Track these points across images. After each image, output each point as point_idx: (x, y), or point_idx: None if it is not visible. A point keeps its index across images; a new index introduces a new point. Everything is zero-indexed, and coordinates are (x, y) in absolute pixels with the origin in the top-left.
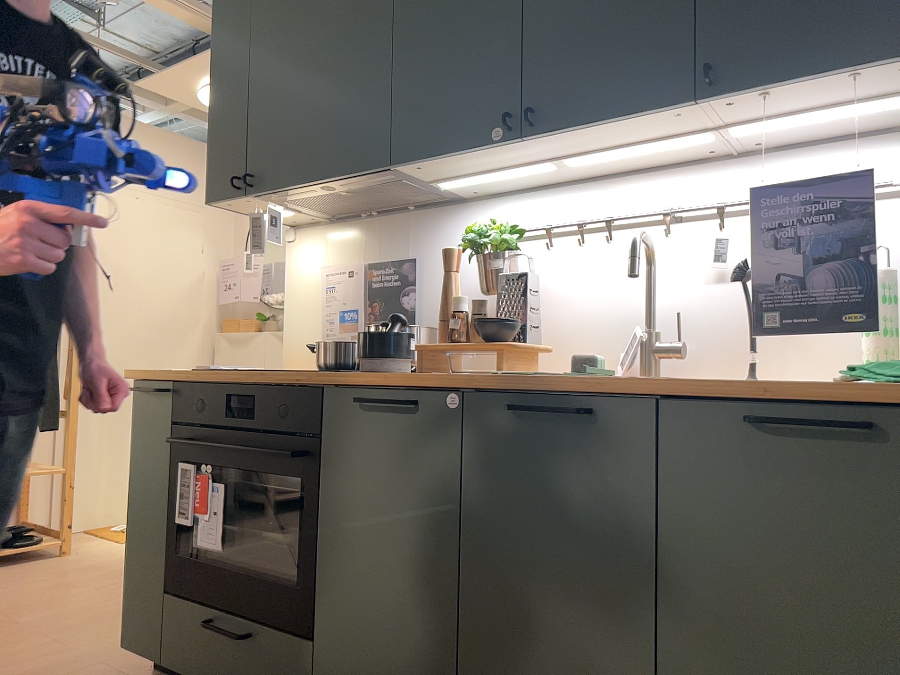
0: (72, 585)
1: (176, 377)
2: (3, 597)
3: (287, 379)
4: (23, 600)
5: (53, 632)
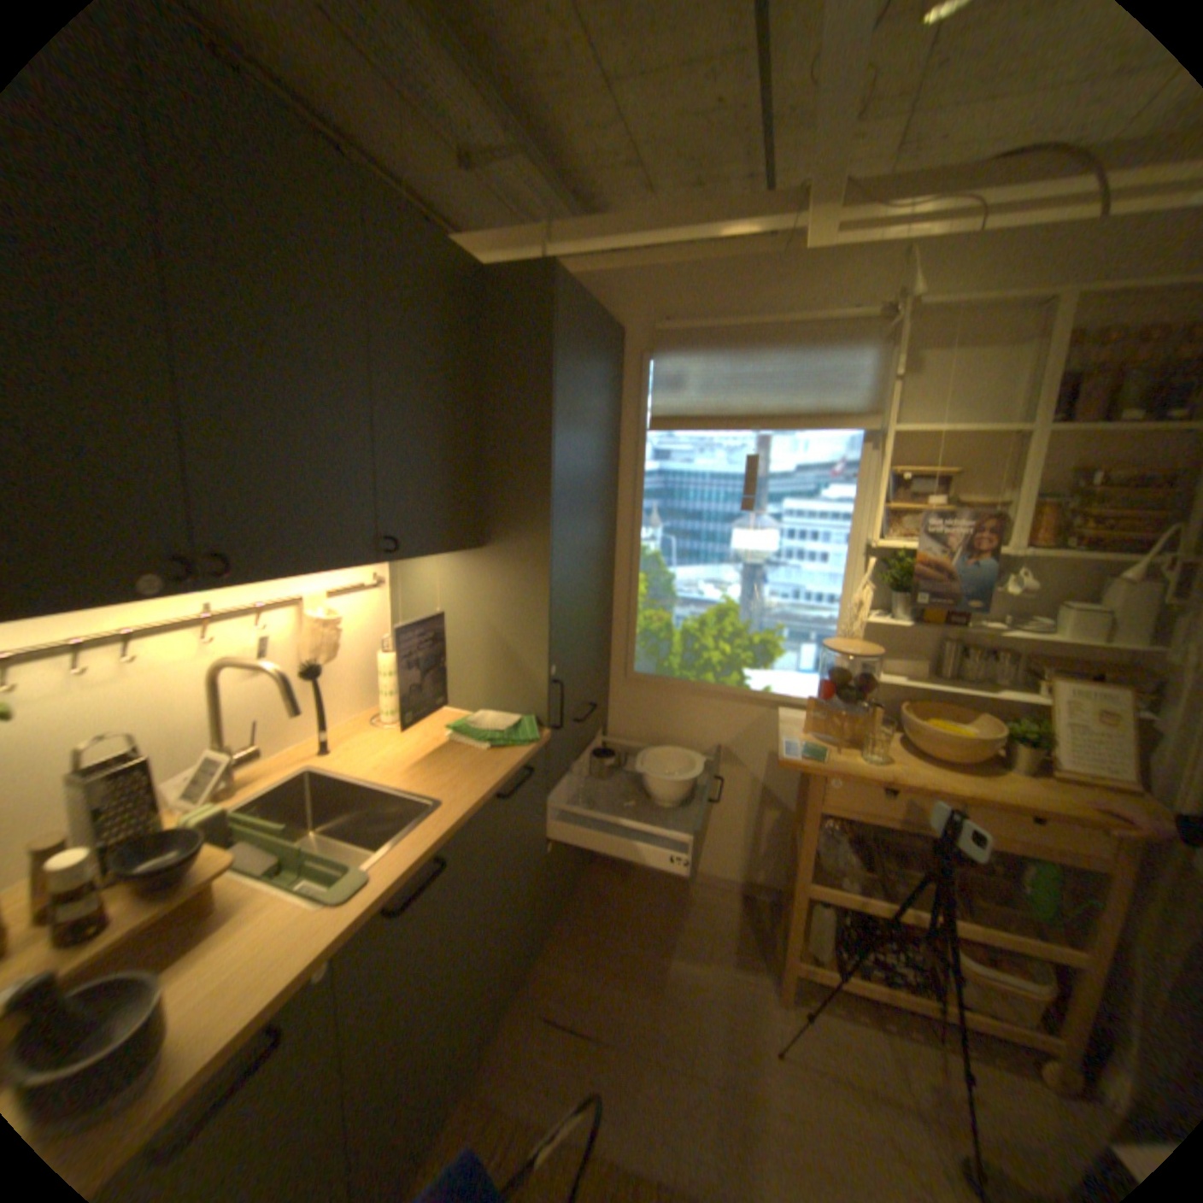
0: None
1: None
2: None
3: None
4: None
5: None
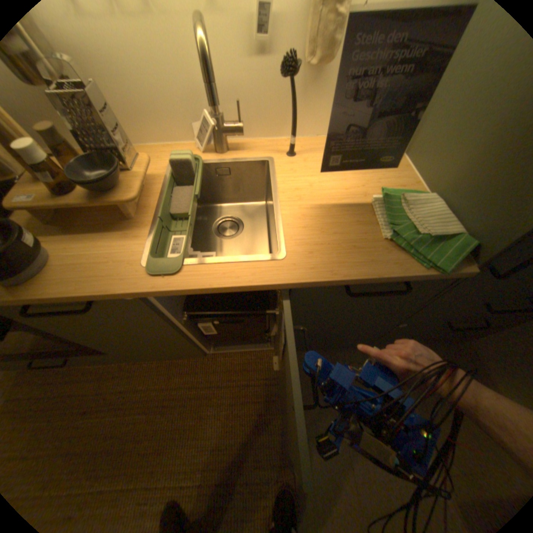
0: None
1: None
2: None
3: None
4: None
5: None
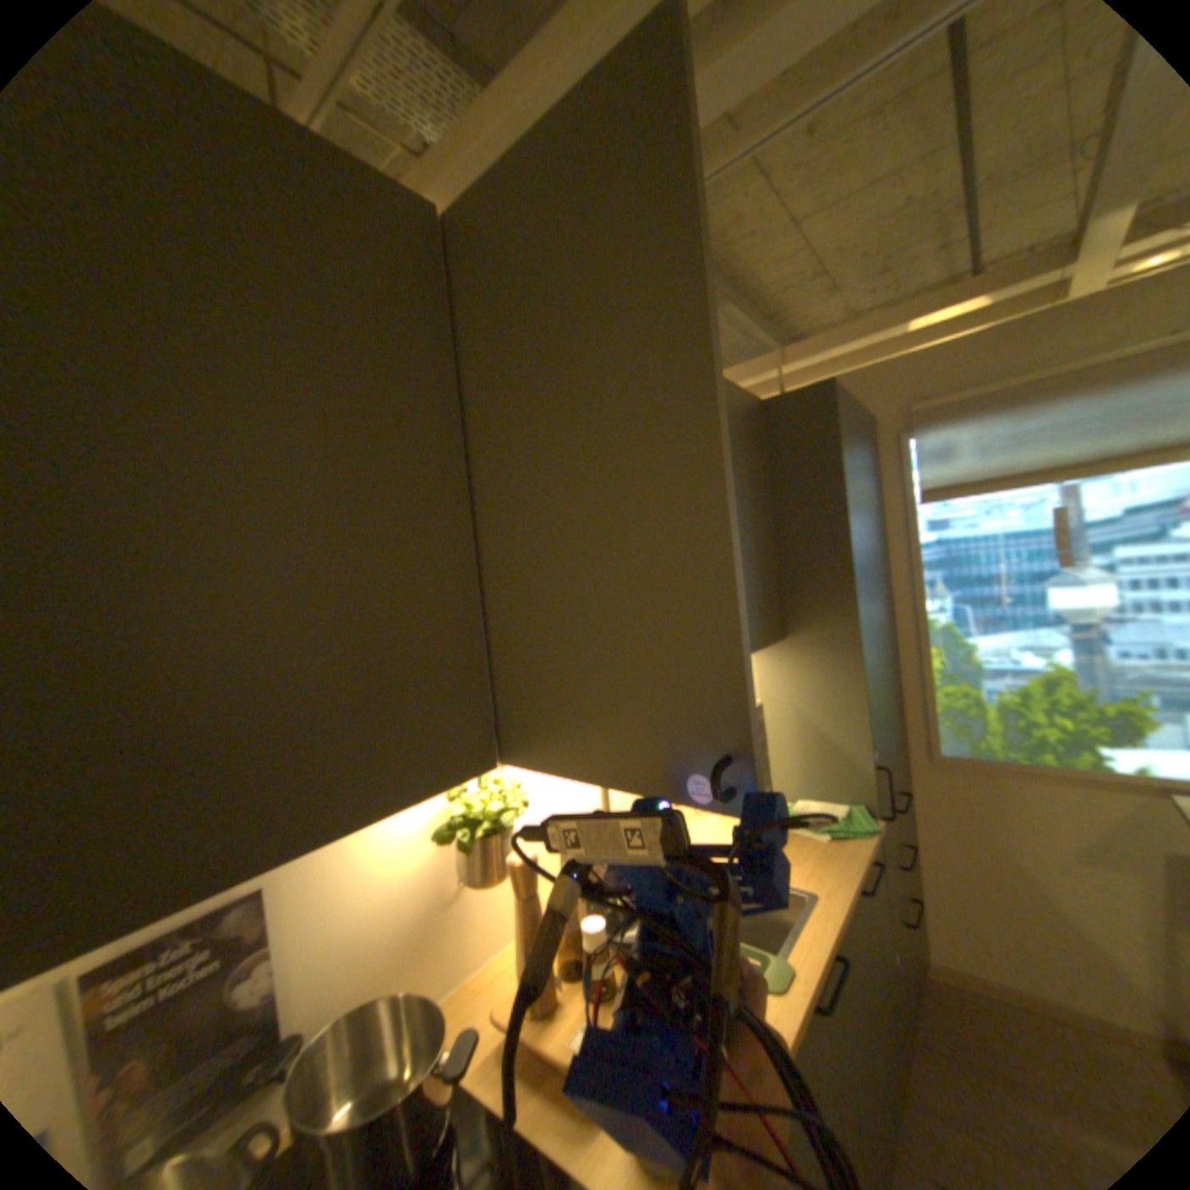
0: None
1: None
2: None
3: None
4: None
5: None
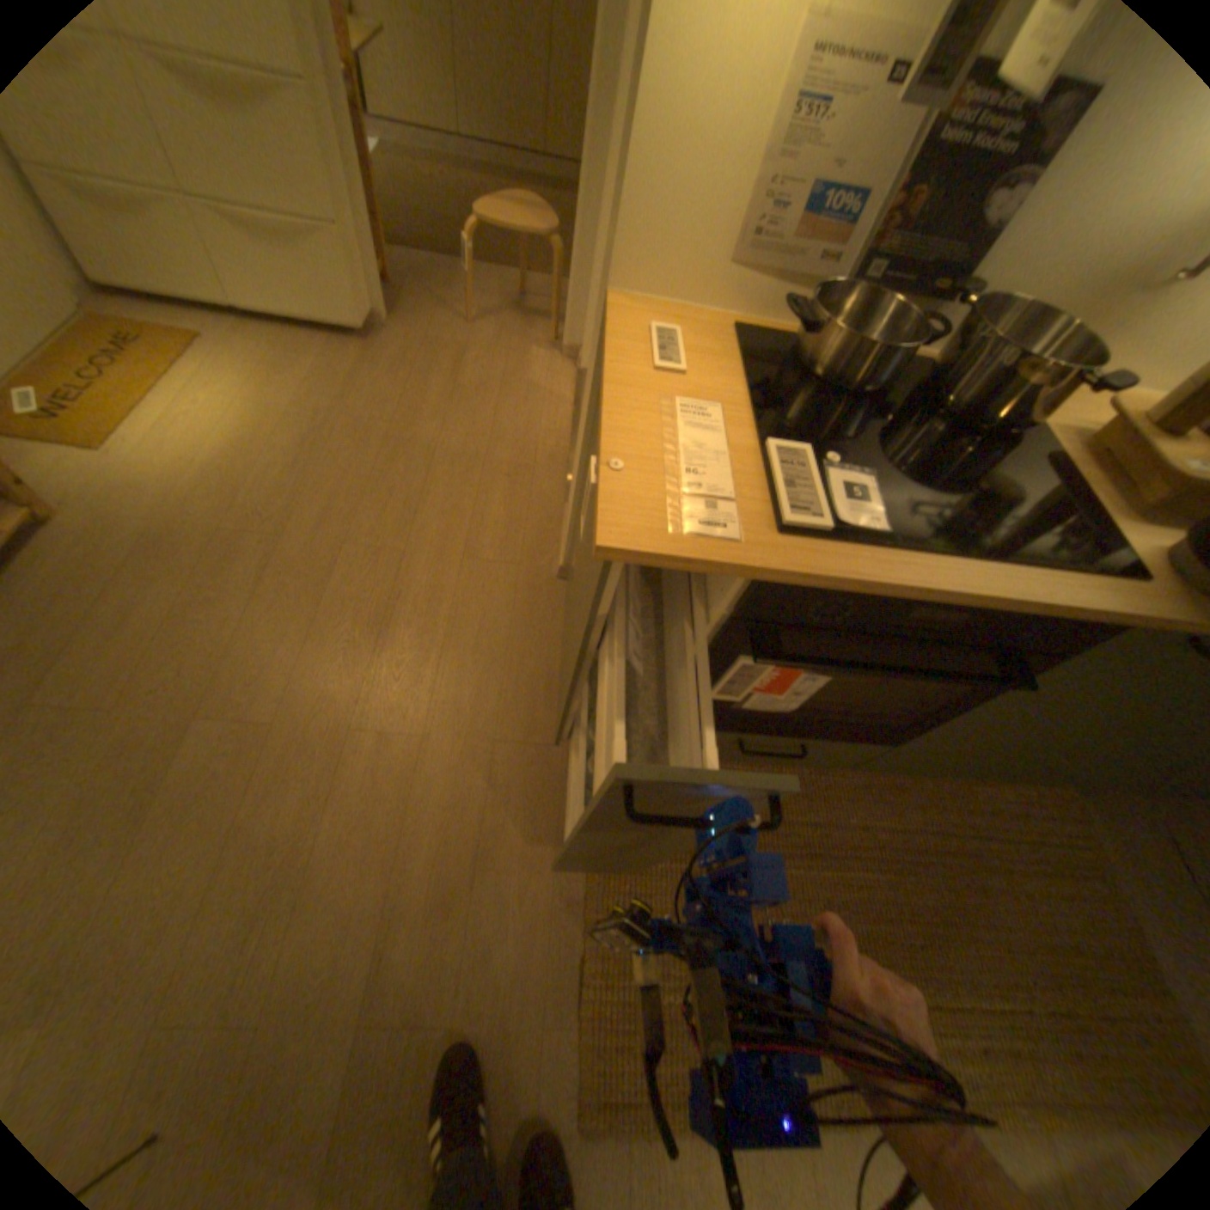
0: (200, 600)
1: (766, 564)
2: (135, 676)
3: (1071, 600)
4: (185, 670)
5: (349, 718)
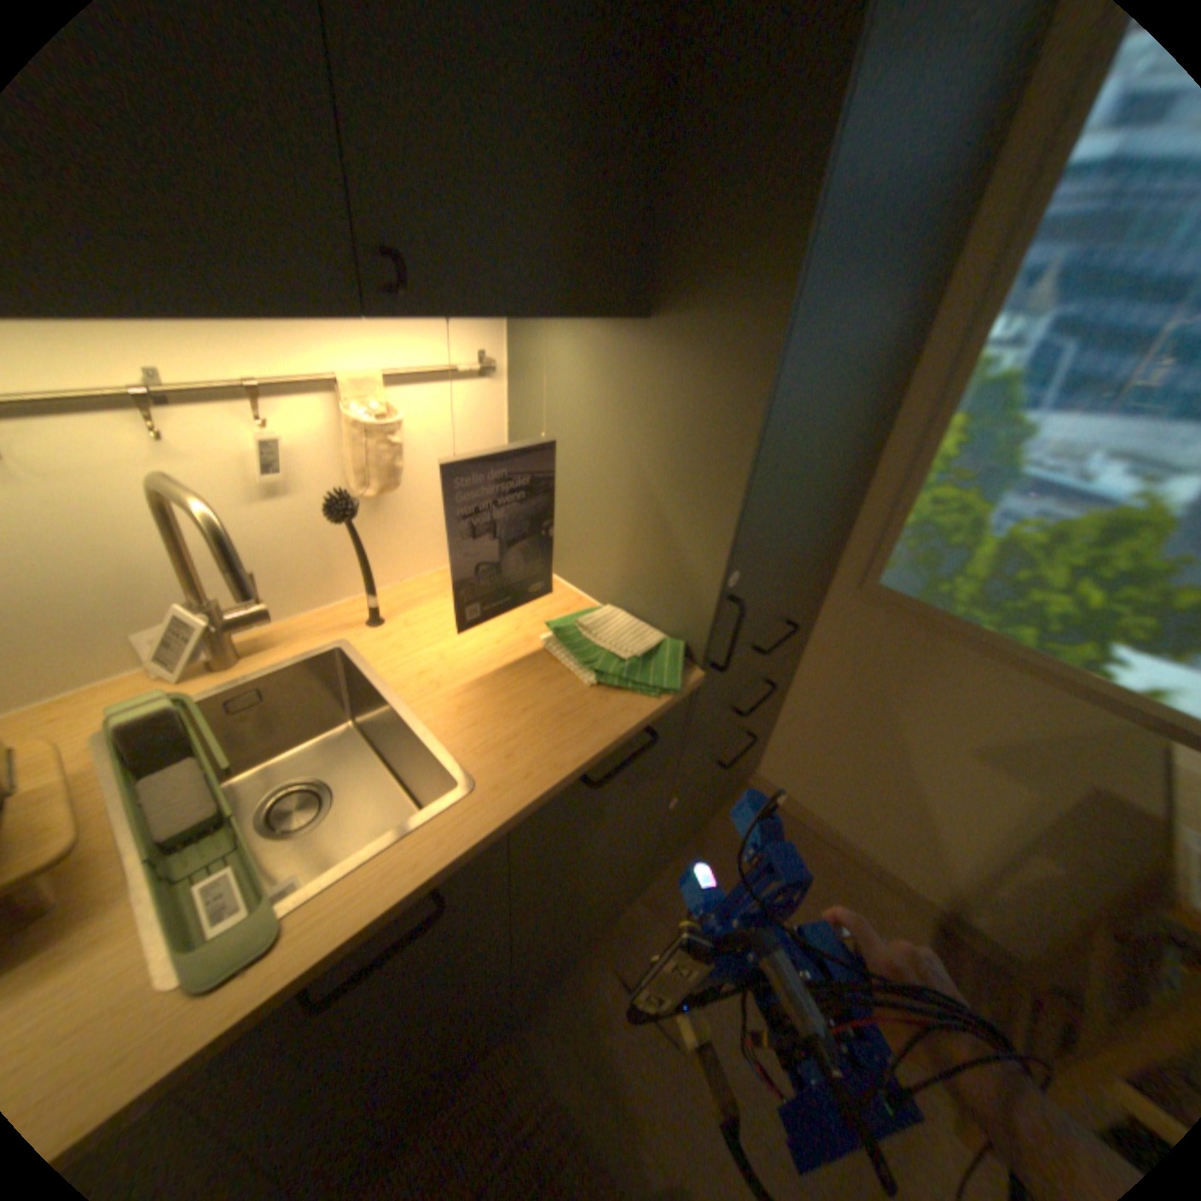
0: None
1: None
2: None
3: None
4: None
5: None
